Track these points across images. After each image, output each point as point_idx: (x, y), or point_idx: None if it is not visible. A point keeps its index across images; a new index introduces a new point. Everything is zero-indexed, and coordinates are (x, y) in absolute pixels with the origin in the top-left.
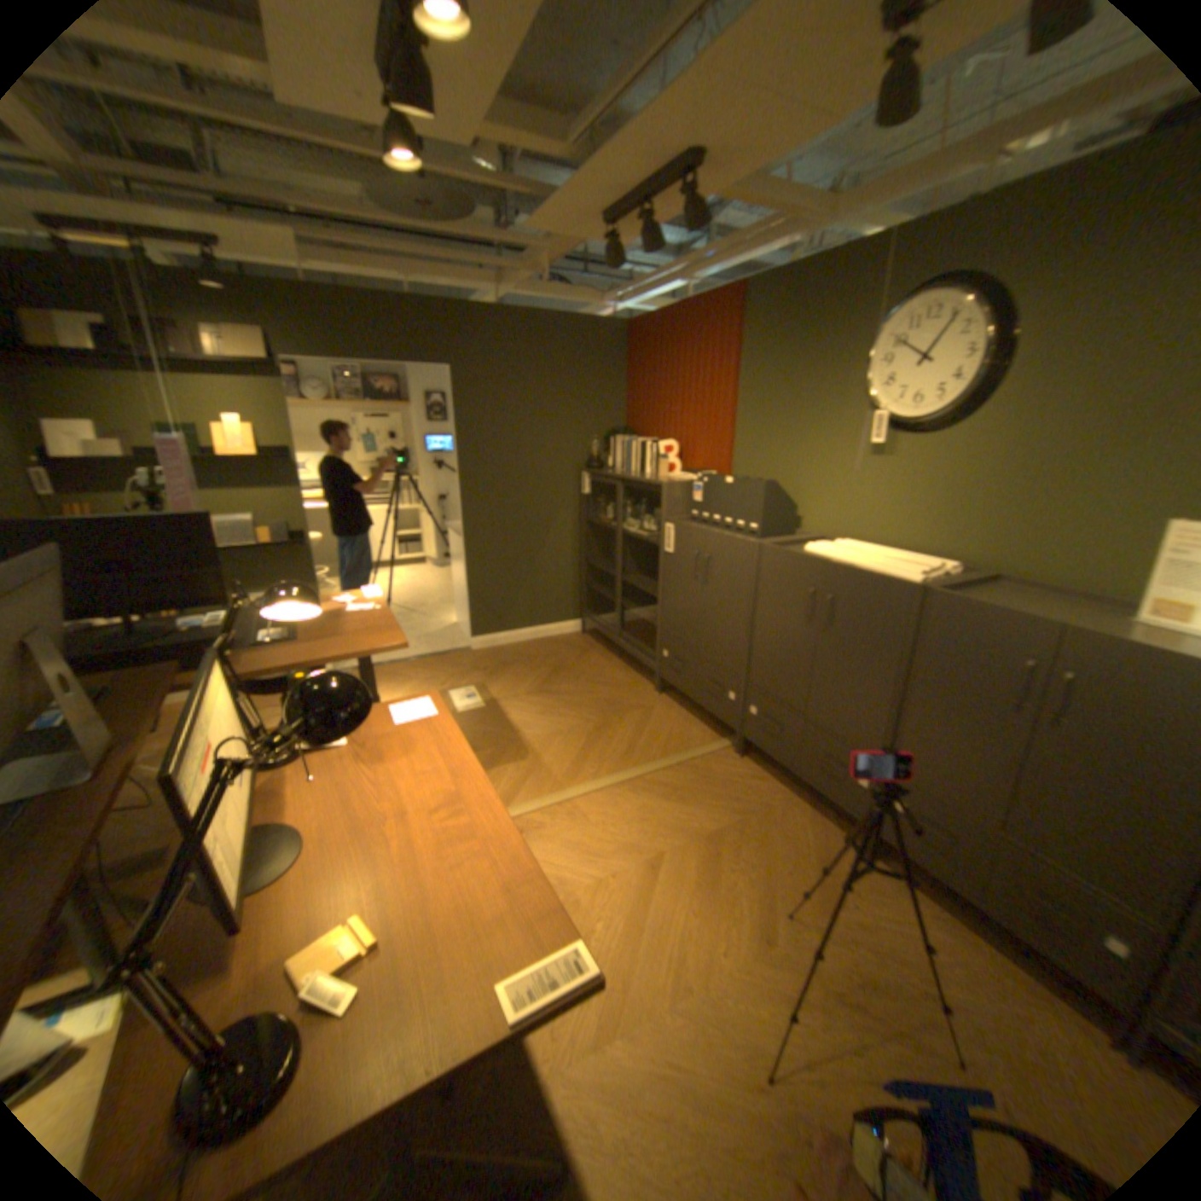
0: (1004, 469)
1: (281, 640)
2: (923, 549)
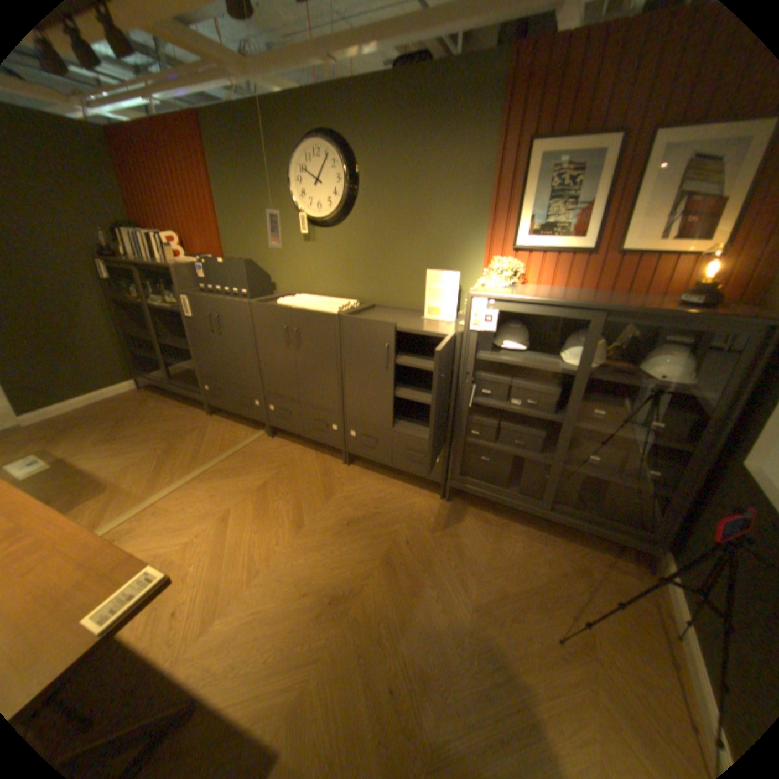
0: (366, 247)
1: None
2: (340, 294)
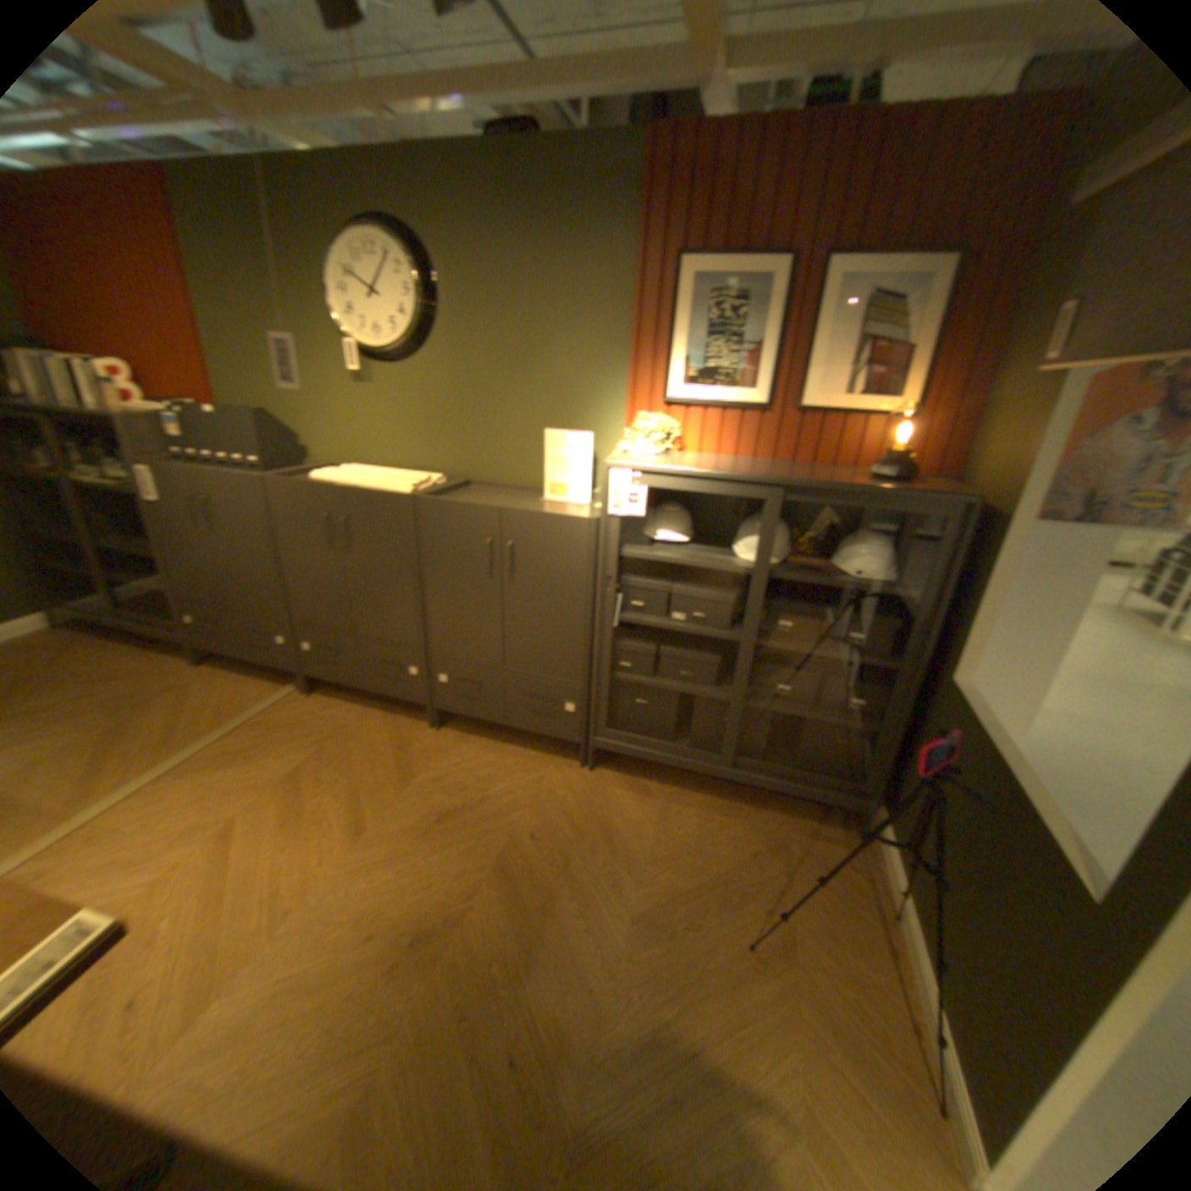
0: (452, 394)
1: None
2: (414, 465)
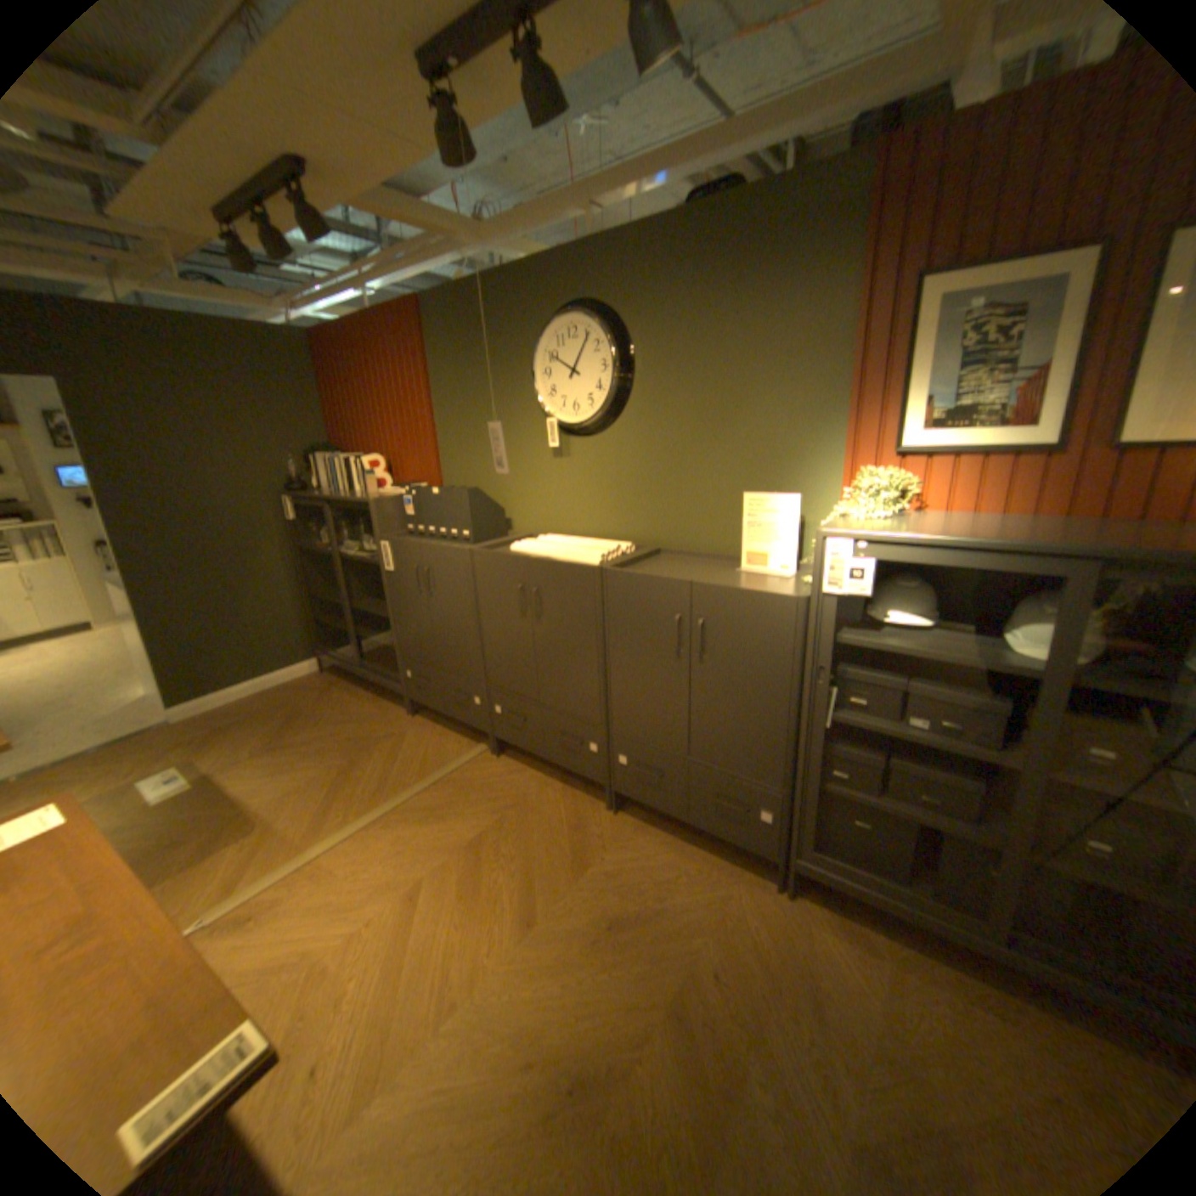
0: (645, 462)
1: None
2: (606, 534)
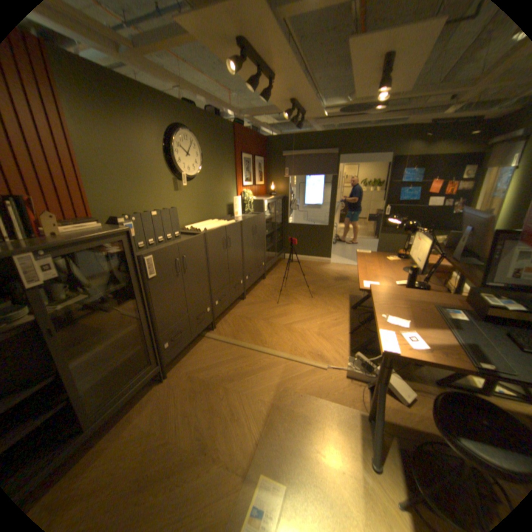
0: (205, 191)
1: (446, 310)
2: (197, 220)
